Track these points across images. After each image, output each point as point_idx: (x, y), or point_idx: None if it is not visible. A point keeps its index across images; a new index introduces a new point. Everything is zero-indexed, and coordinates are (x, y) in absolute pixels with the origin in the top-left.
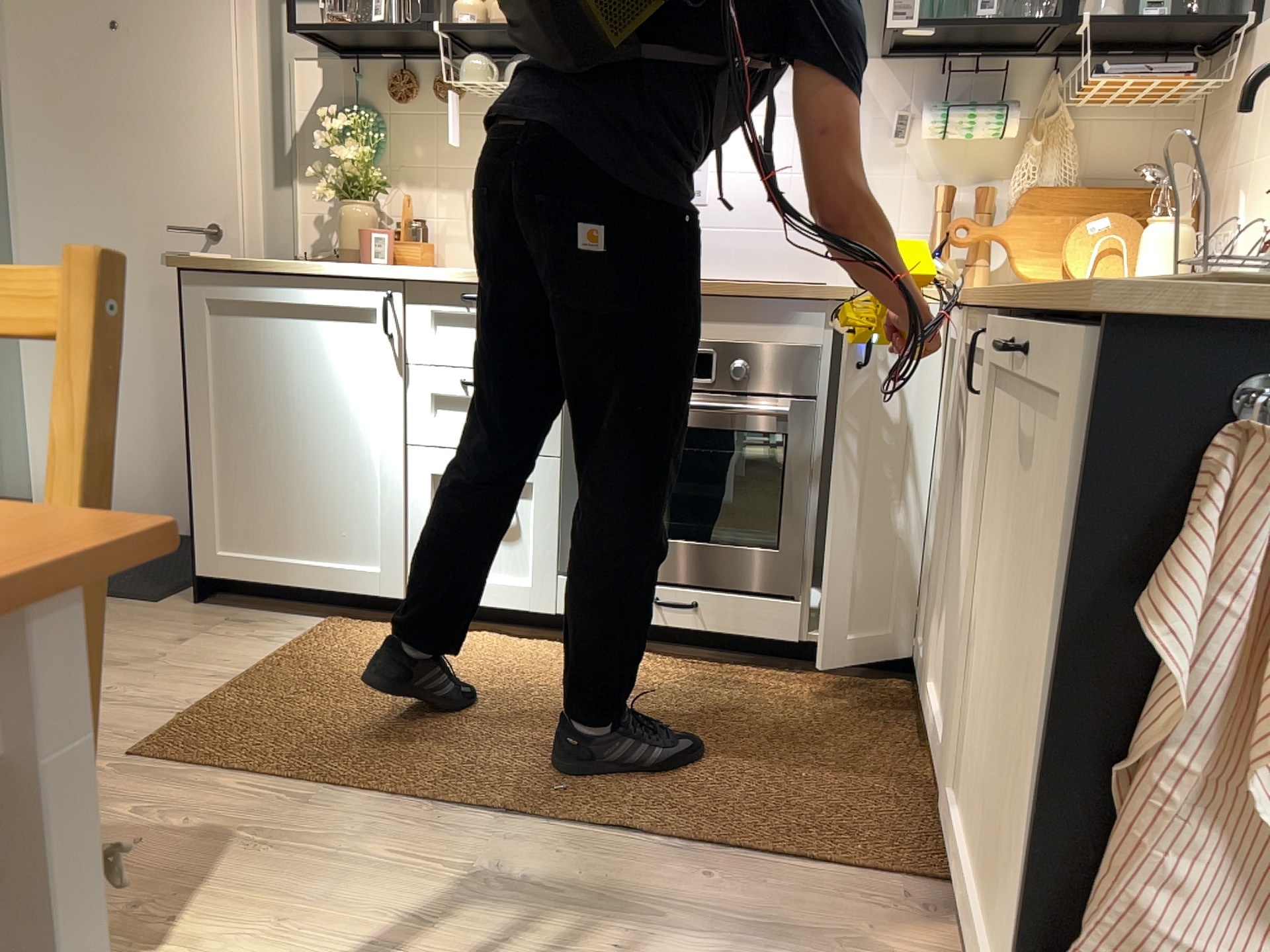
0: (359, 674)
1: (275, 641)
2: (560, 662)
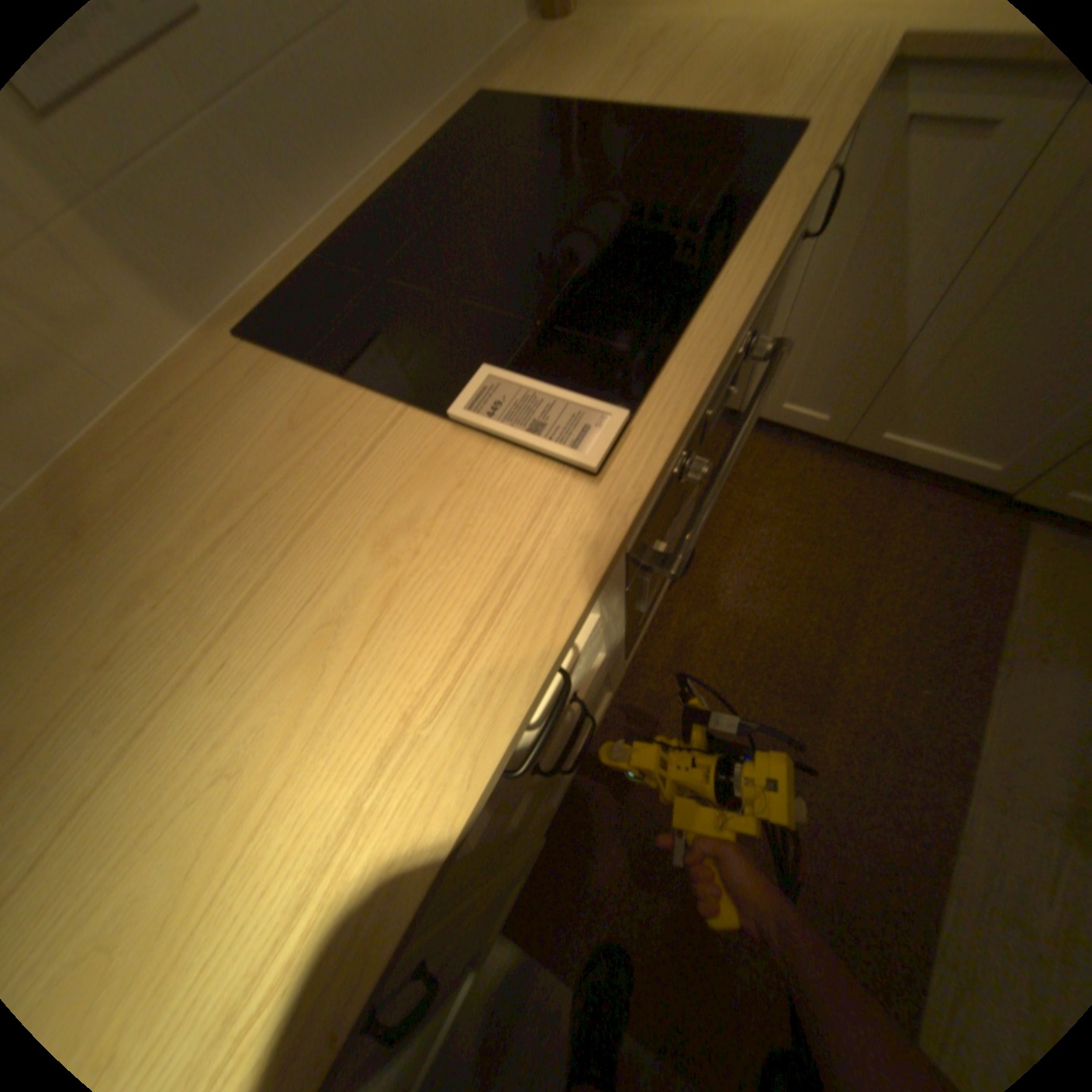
0: (673, 904)
1: (564, 1013)
2: (662, 682)
